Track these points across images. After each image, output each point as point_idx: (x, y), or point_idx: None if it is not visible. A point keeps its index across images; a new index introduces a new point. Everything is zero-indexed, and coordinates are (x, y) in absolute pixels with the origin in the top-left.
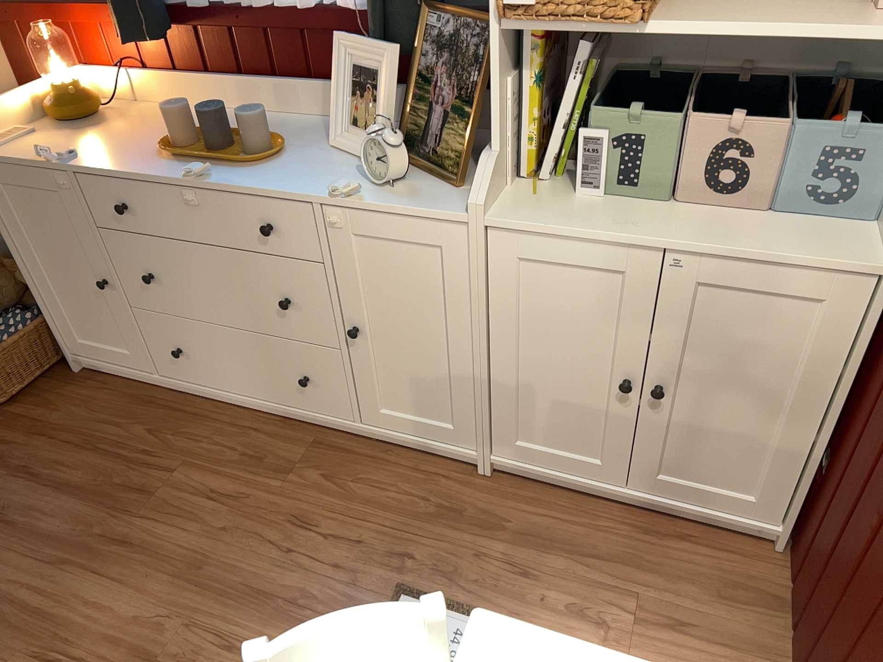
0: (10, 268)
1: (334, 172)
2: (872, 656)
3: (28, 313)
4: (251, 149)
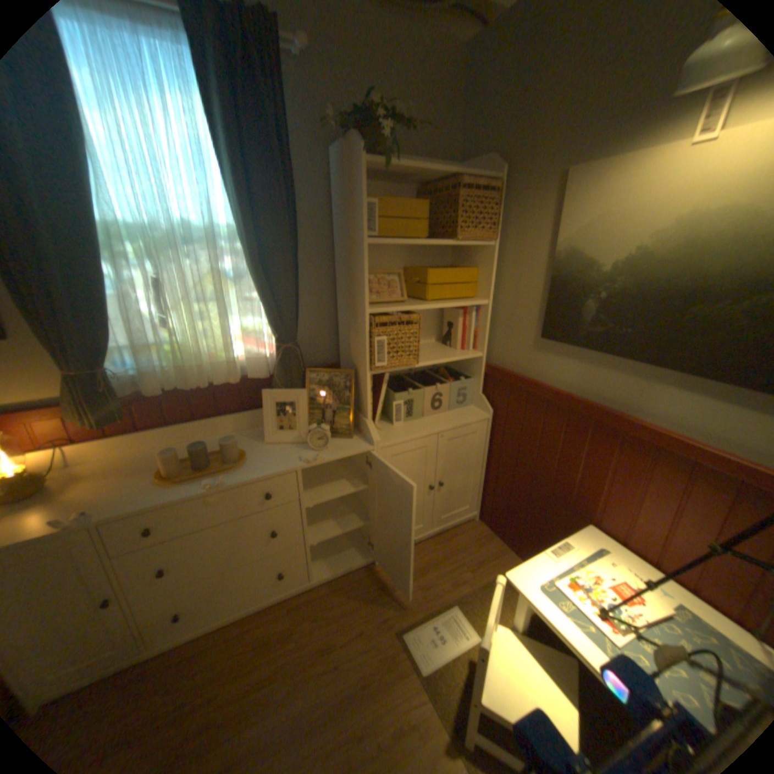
0: None
1: (282, 453)
2: (565, 516)
3: None
4: (223, 459)
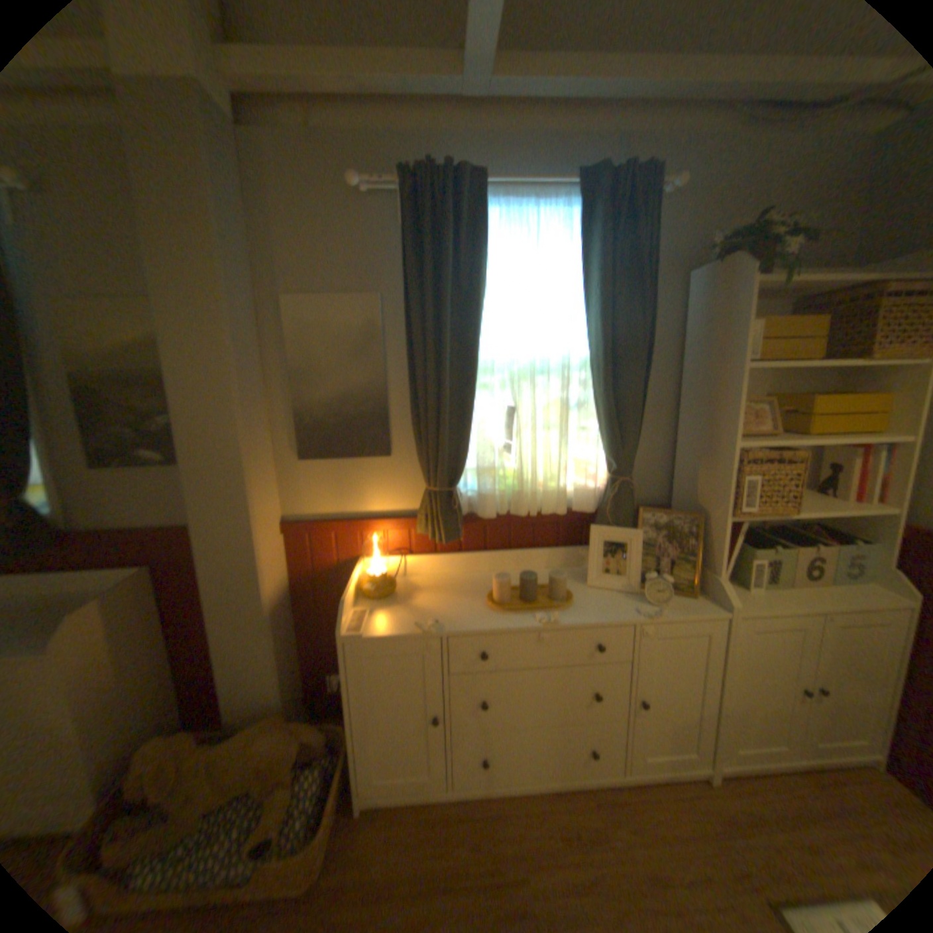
0: (284, 736)
1: (611, 601)
2: None
3: (302, 777)
4: (551, 595)
